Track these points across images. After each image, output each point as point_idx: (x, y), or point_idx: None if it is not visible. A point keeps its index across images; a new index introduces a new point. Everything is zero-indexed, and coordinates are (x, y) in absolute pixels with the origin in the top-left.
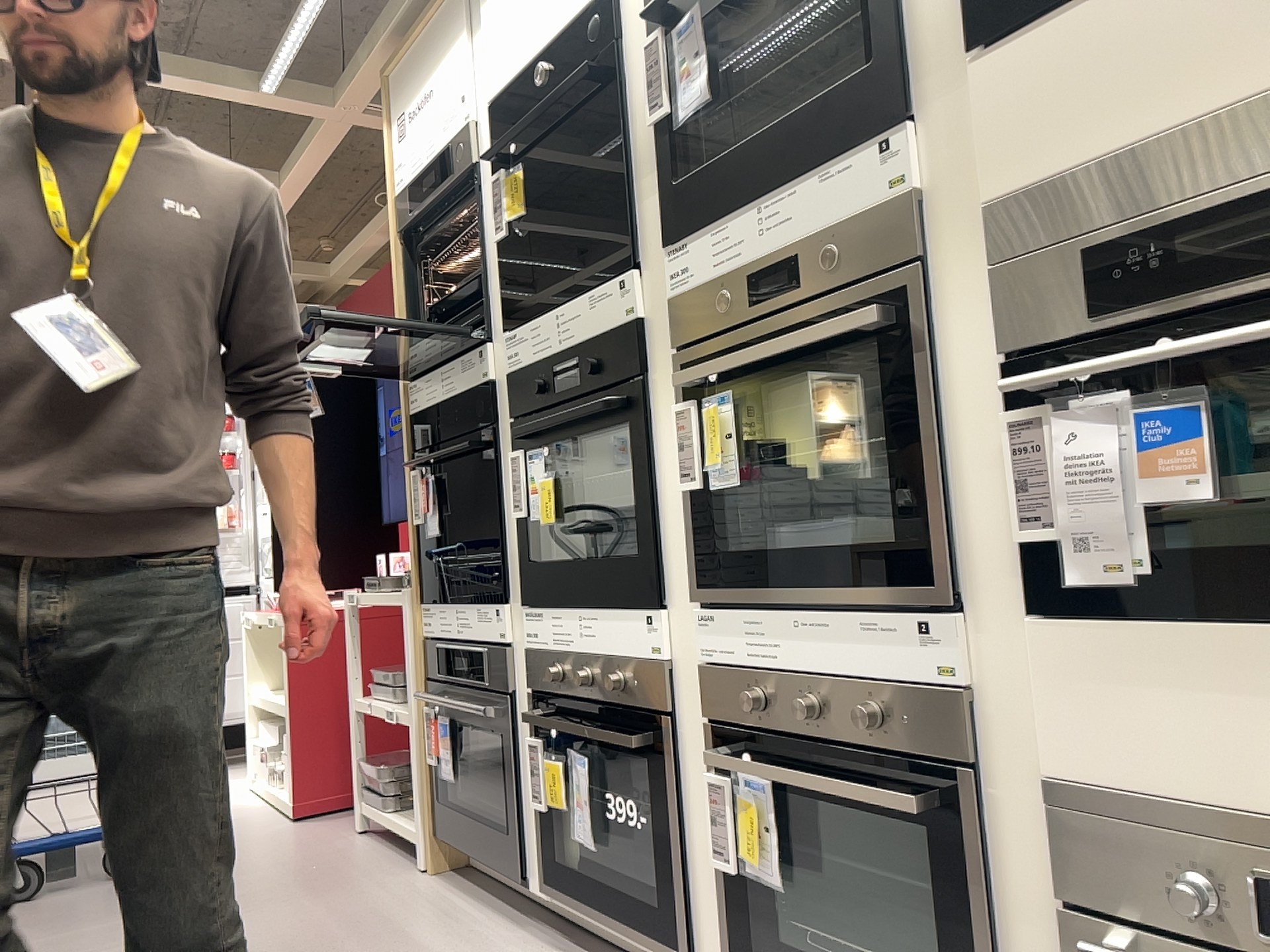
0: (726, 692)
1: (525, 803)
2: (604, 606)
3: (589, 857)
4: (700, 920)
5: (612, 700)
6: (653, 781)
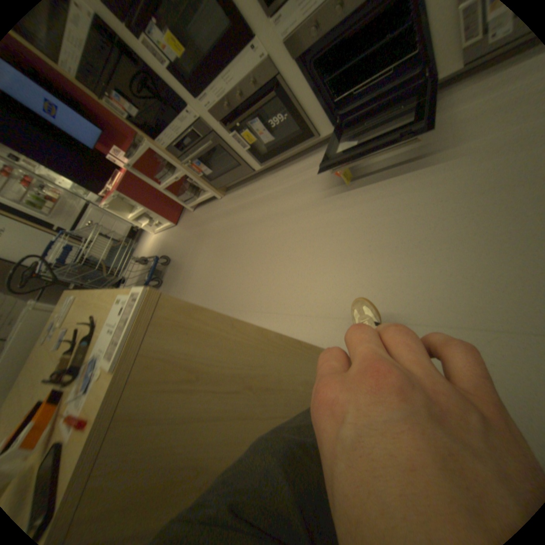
0: (299, 38)
1: (240, 153)
2: (229, 60)
3: (267, 146)
4: (316, 122)
5: (253, 91)
6: (283, 100)
